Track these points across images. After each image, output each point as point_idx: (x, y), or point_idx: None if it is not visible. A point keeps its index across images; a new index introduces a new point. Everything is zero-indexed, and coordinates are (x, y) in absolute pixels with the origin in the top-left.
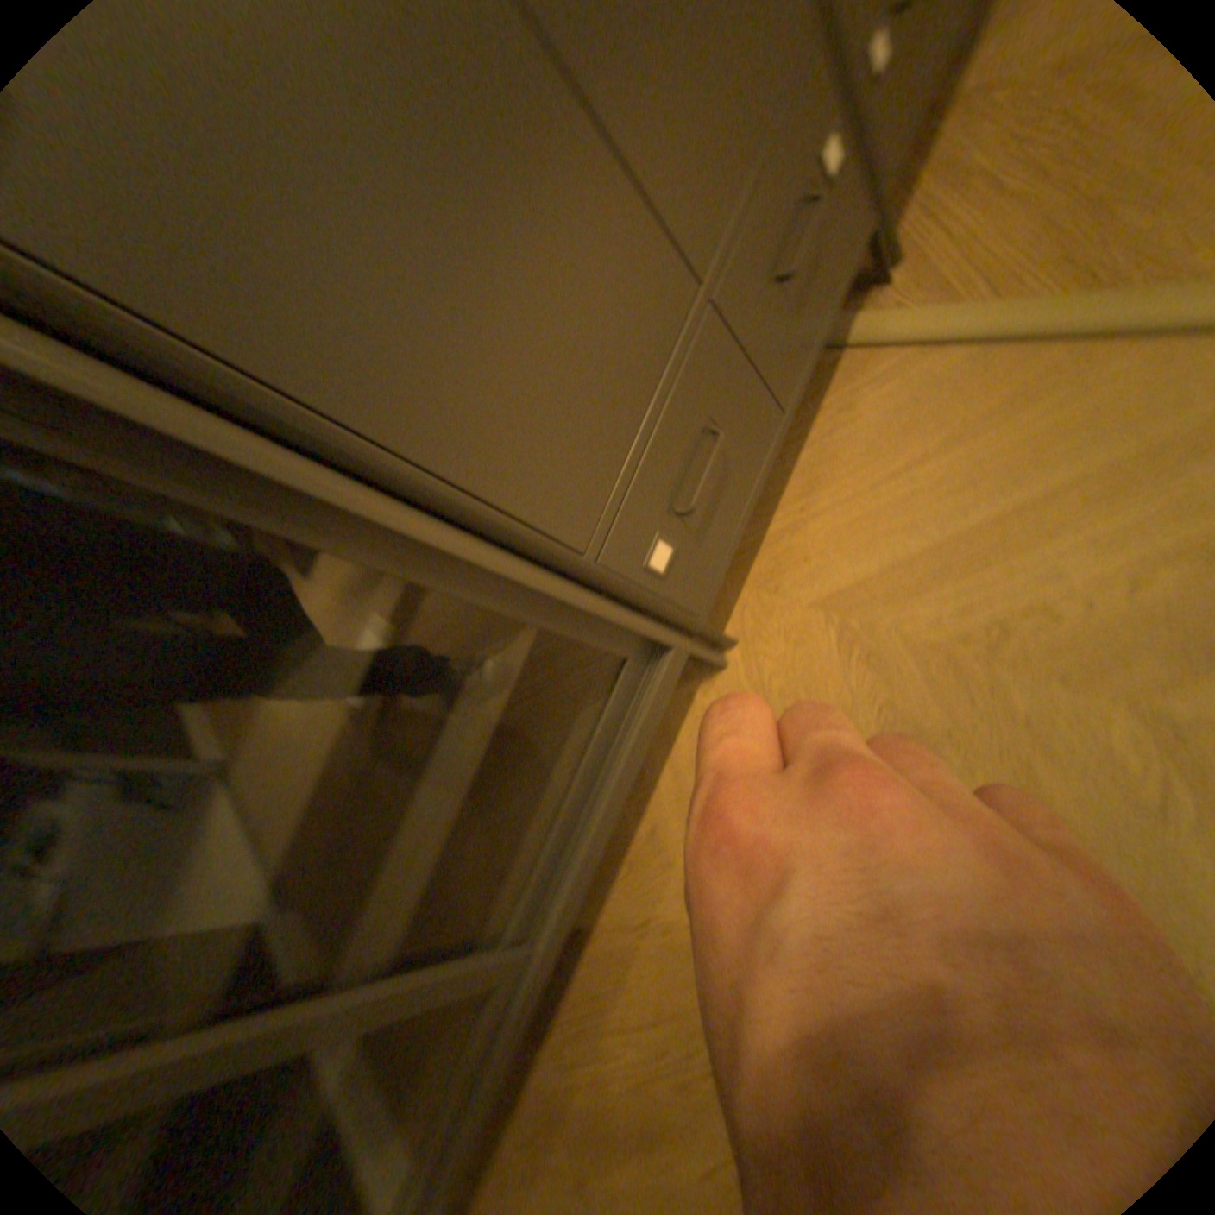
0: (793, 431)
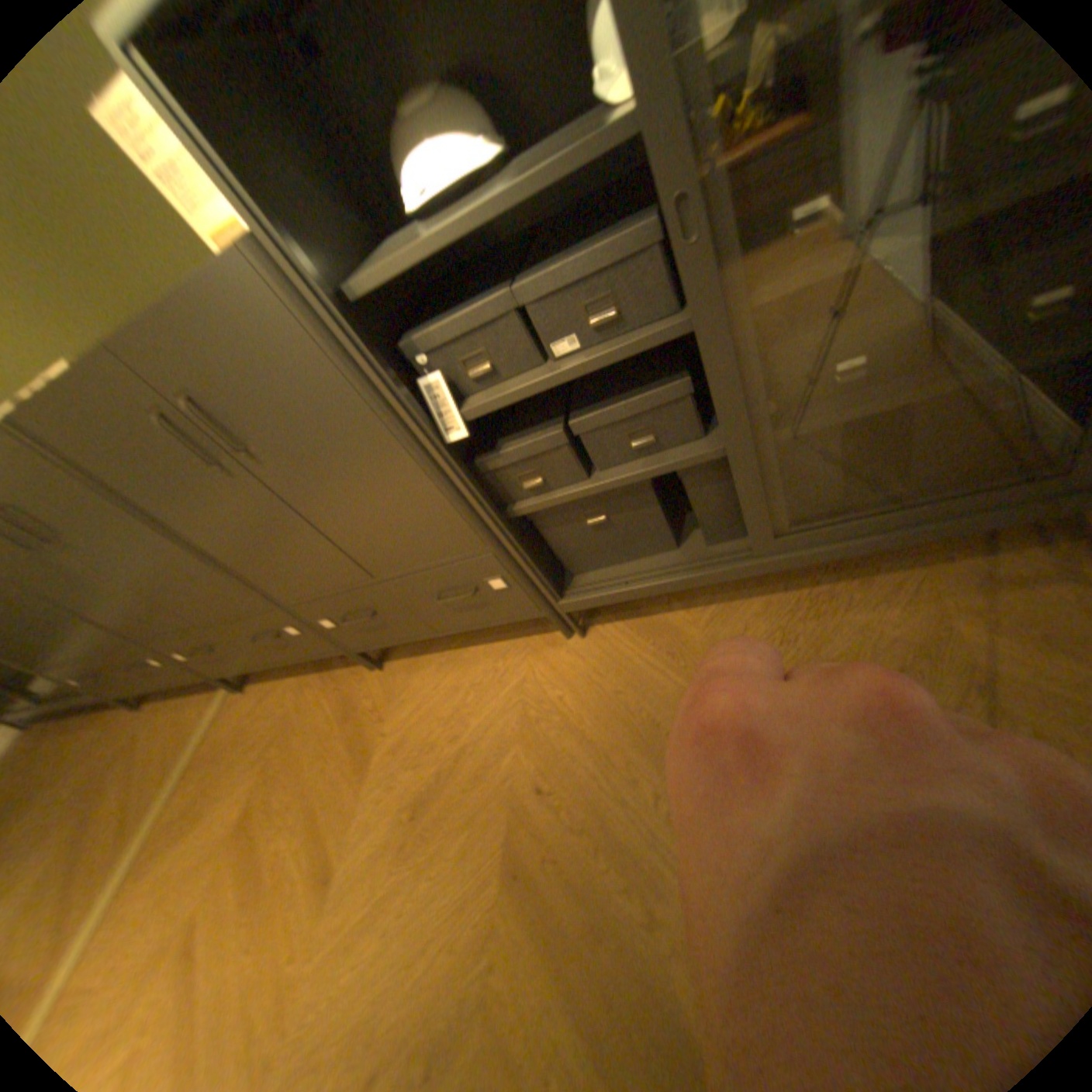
0: (202, 686)
